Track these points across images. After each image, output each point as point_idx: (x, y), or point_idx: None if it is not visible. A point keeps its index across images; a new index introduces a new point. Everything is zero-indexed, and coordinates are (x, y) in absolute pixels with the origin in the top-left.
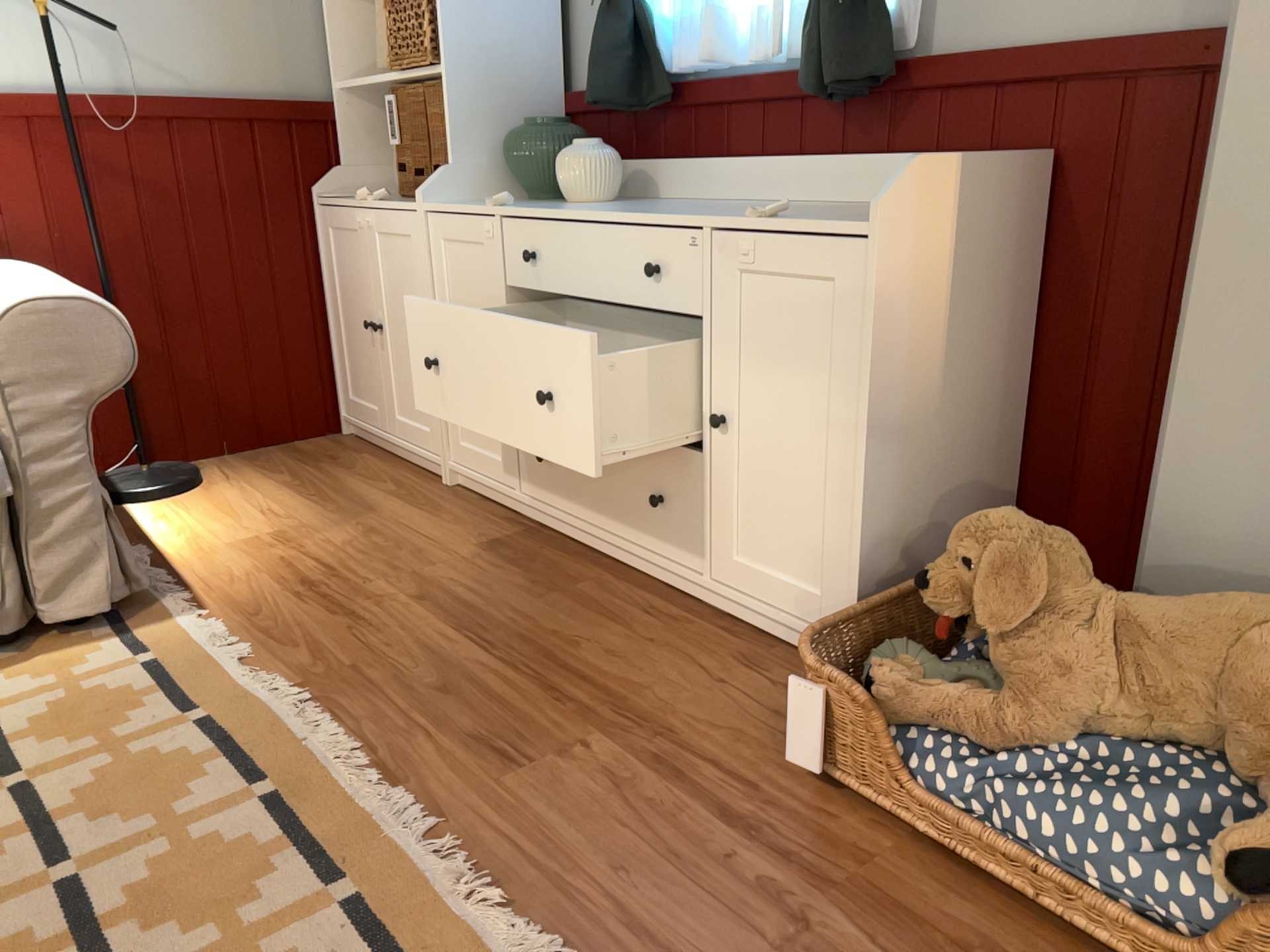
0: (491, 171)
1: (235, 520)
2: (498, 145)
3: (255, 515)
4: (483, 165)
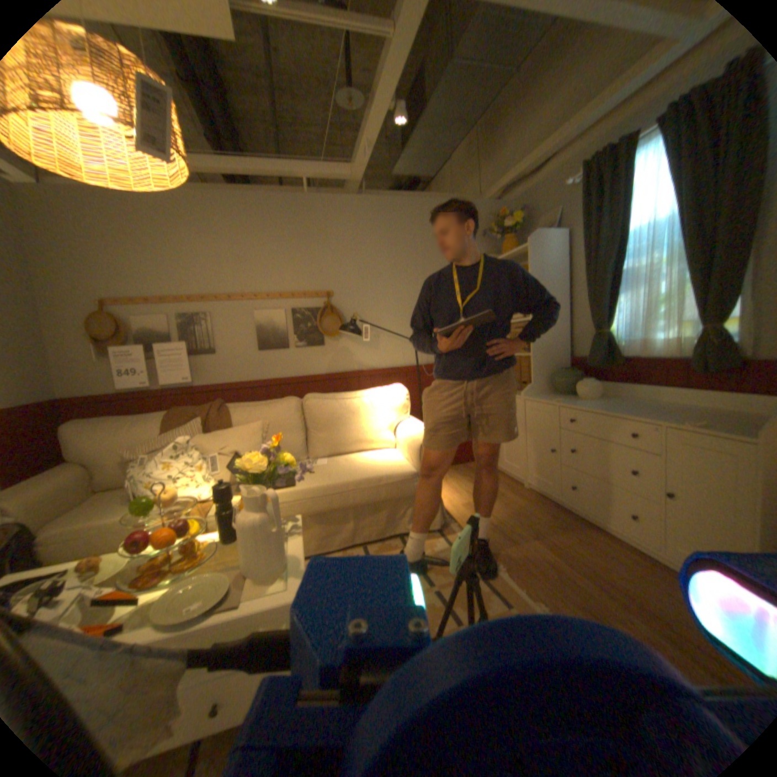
0: (546, 384)
1: (459, 495)
2: (548, 375)
3: (465, 494)
4: (543, 382)
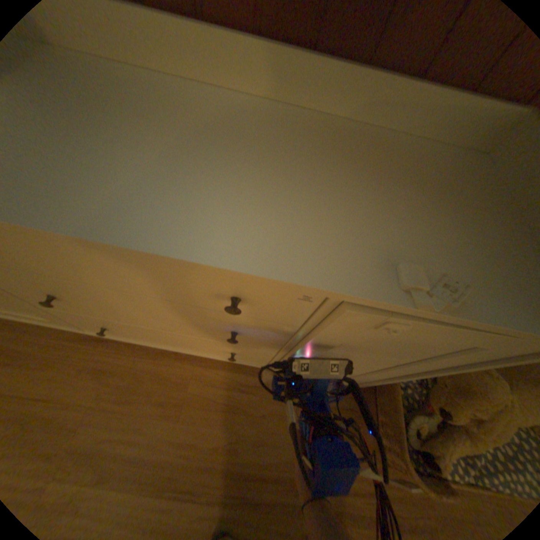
0: None
1: None
2: None
3: None
4: None
